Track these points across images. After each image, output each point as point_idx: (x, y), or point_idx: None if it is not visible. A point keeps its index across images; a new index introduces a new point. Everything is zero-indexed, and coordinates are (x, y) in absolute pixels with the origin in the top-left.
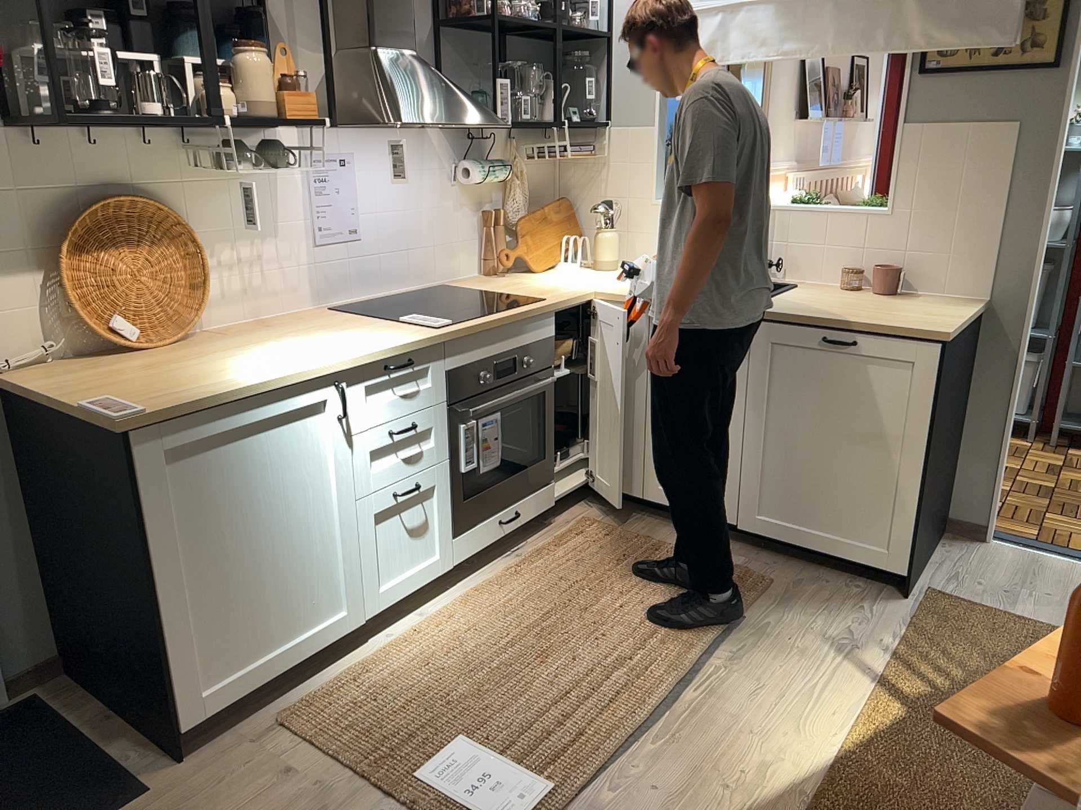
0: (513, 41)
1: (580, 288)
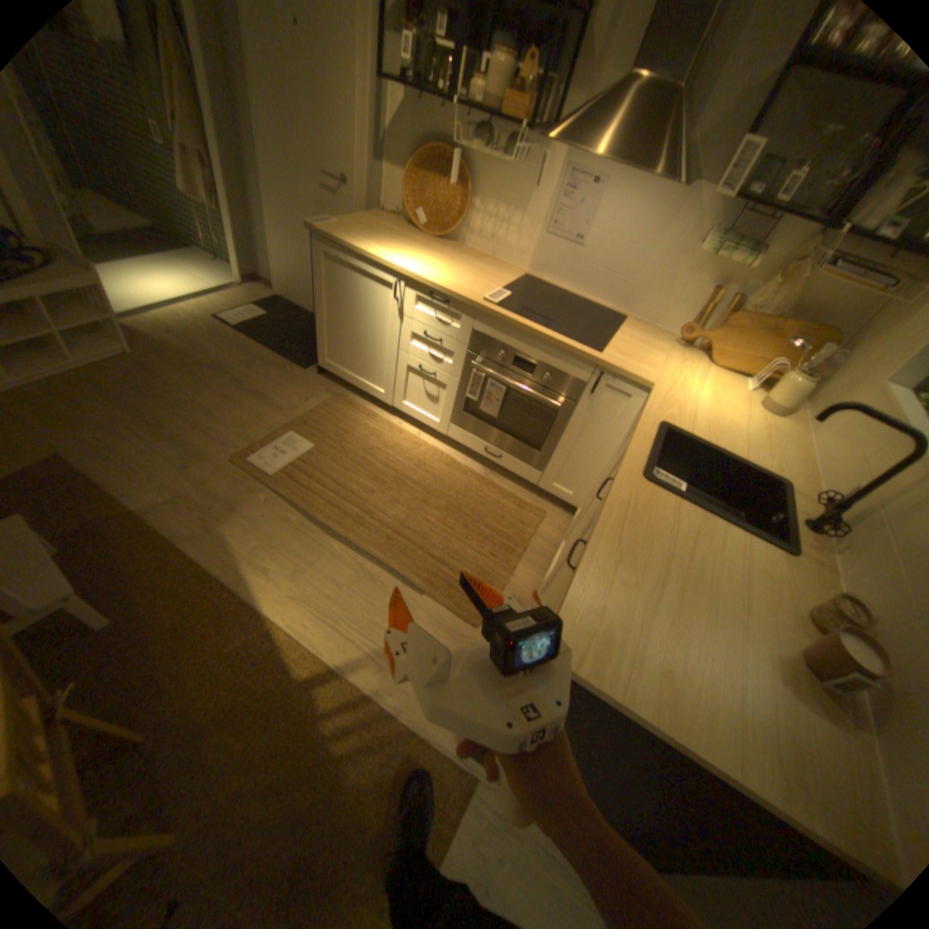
0: None
1: (660, 378)
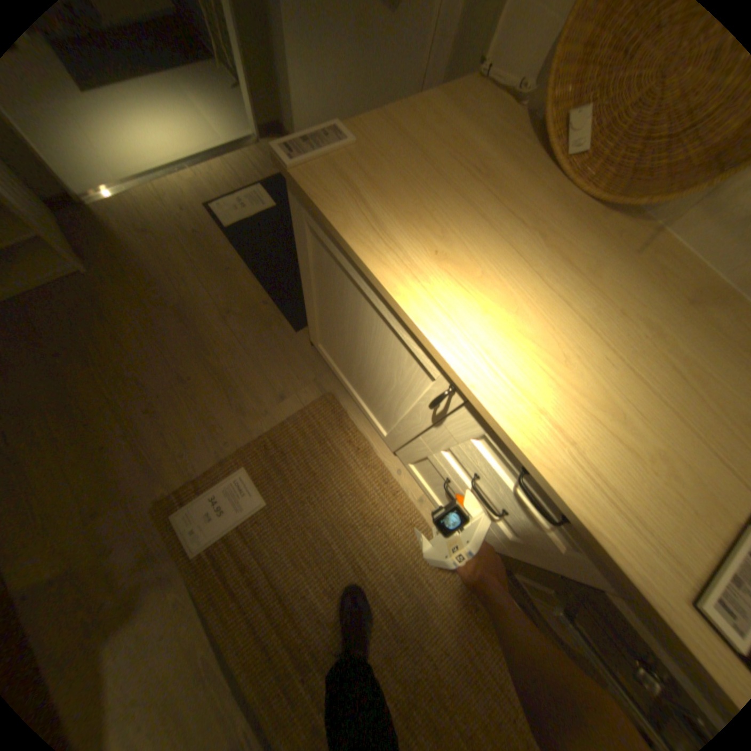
0: None
1: None
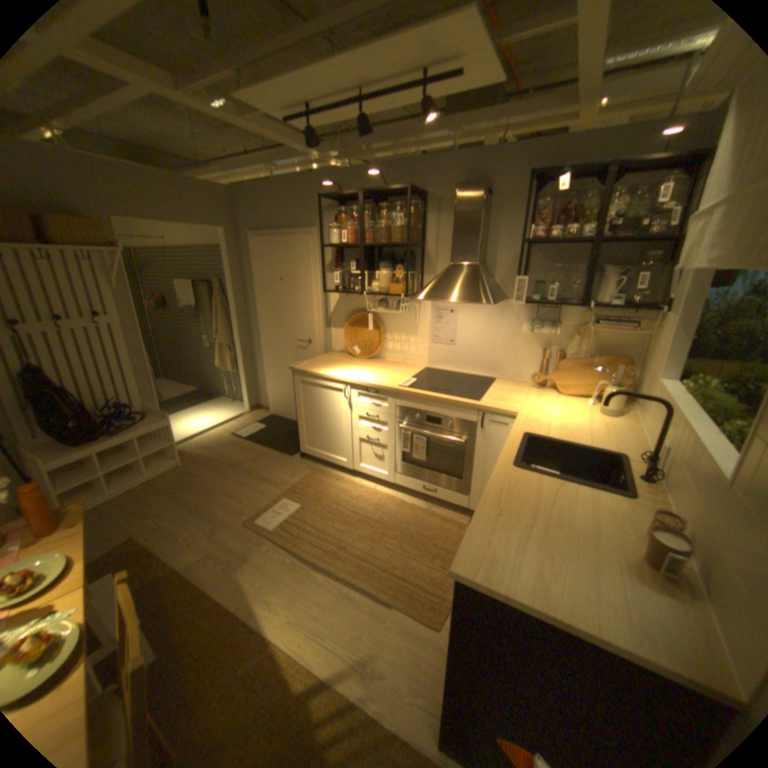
0: (610, 245)
1: (523, 408)
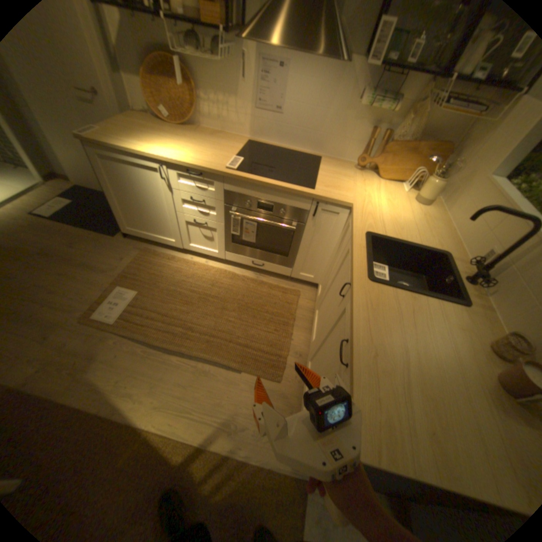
0: None
1: (355, 198)
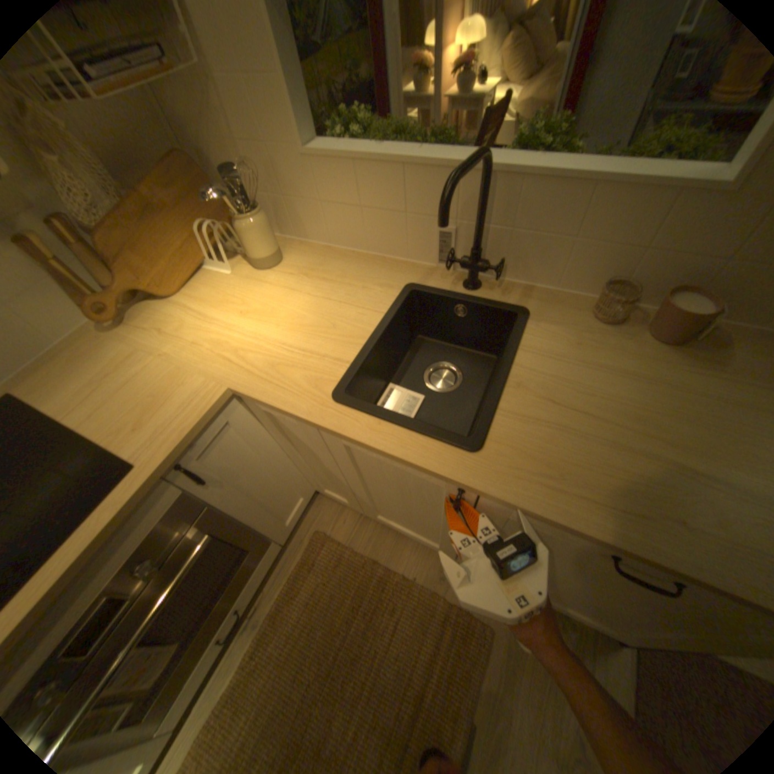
0: None
1: (208, 372)
